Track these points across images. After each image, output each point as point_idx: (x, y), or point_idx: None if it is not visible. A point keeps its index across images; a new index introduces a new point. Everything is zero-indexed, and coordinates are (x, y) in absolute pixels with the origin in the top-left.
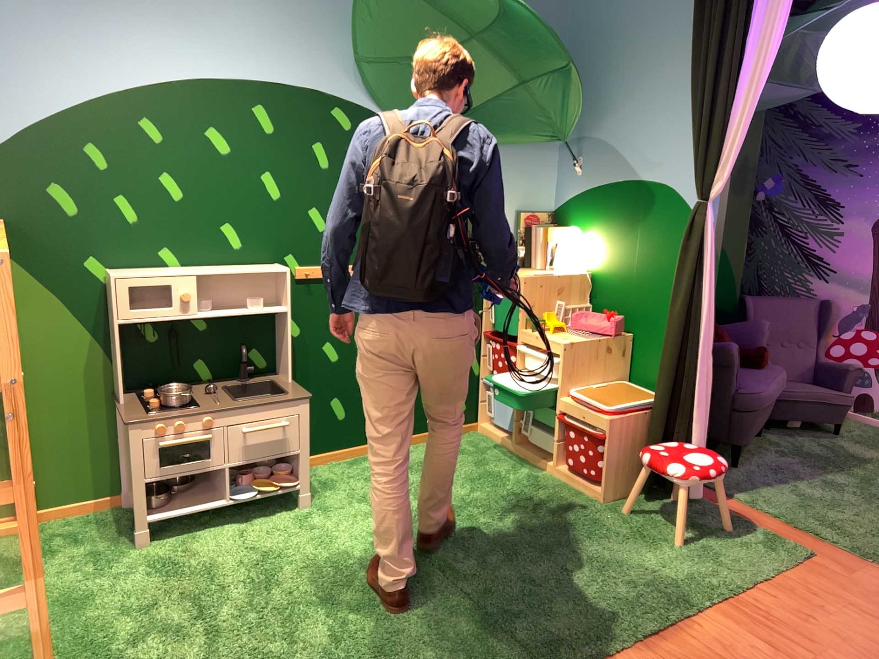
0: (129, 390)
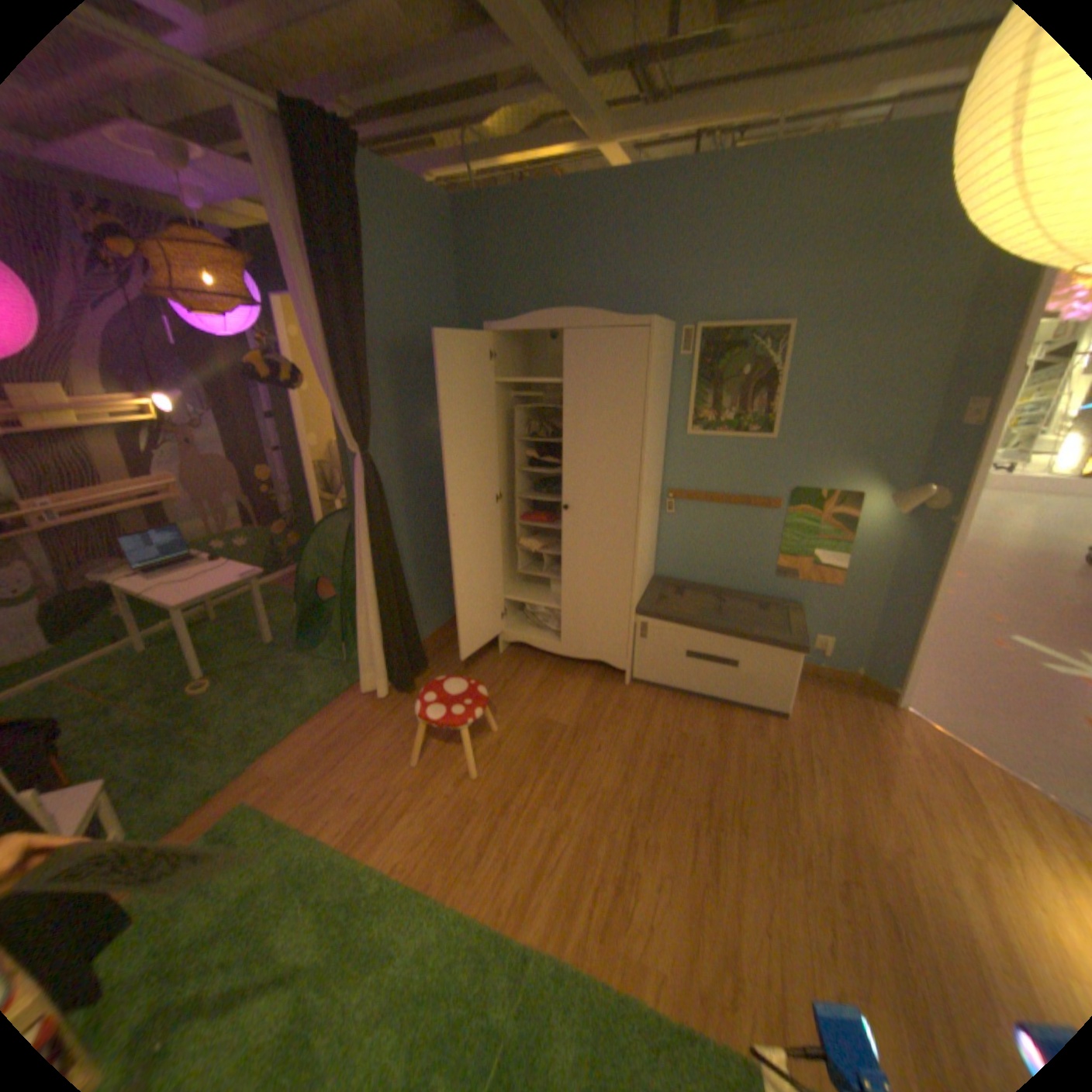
0: None
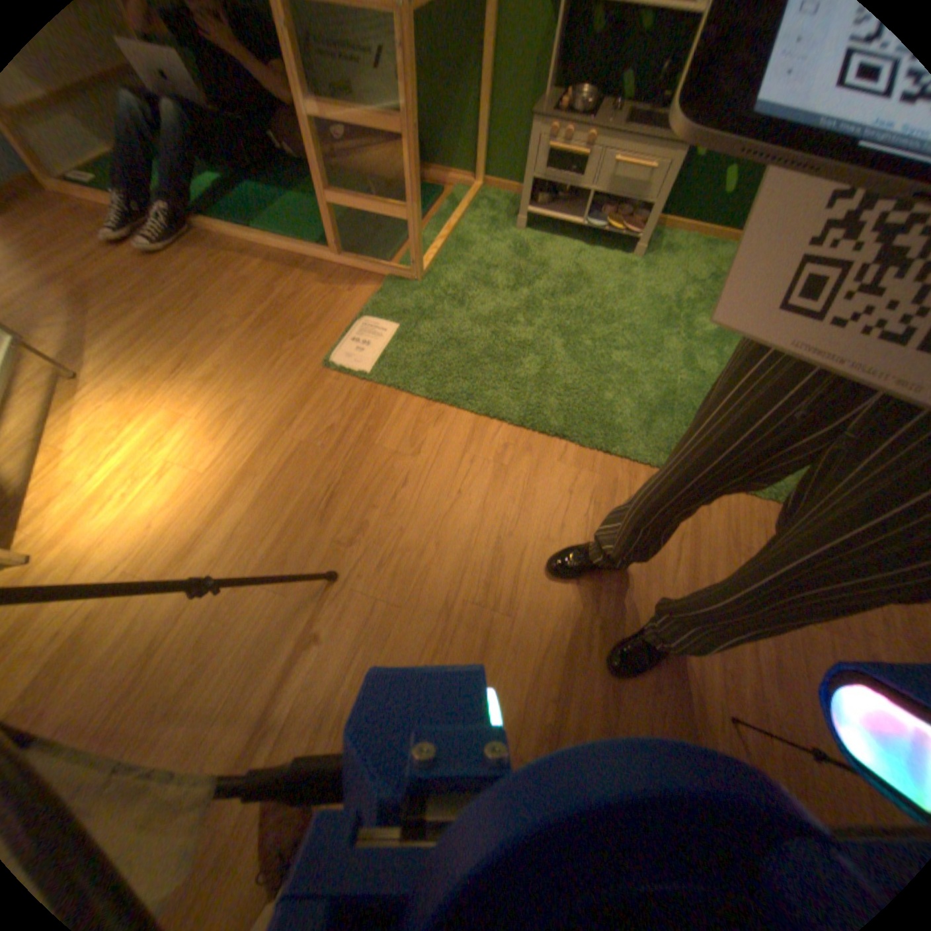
0: (557, 85)
